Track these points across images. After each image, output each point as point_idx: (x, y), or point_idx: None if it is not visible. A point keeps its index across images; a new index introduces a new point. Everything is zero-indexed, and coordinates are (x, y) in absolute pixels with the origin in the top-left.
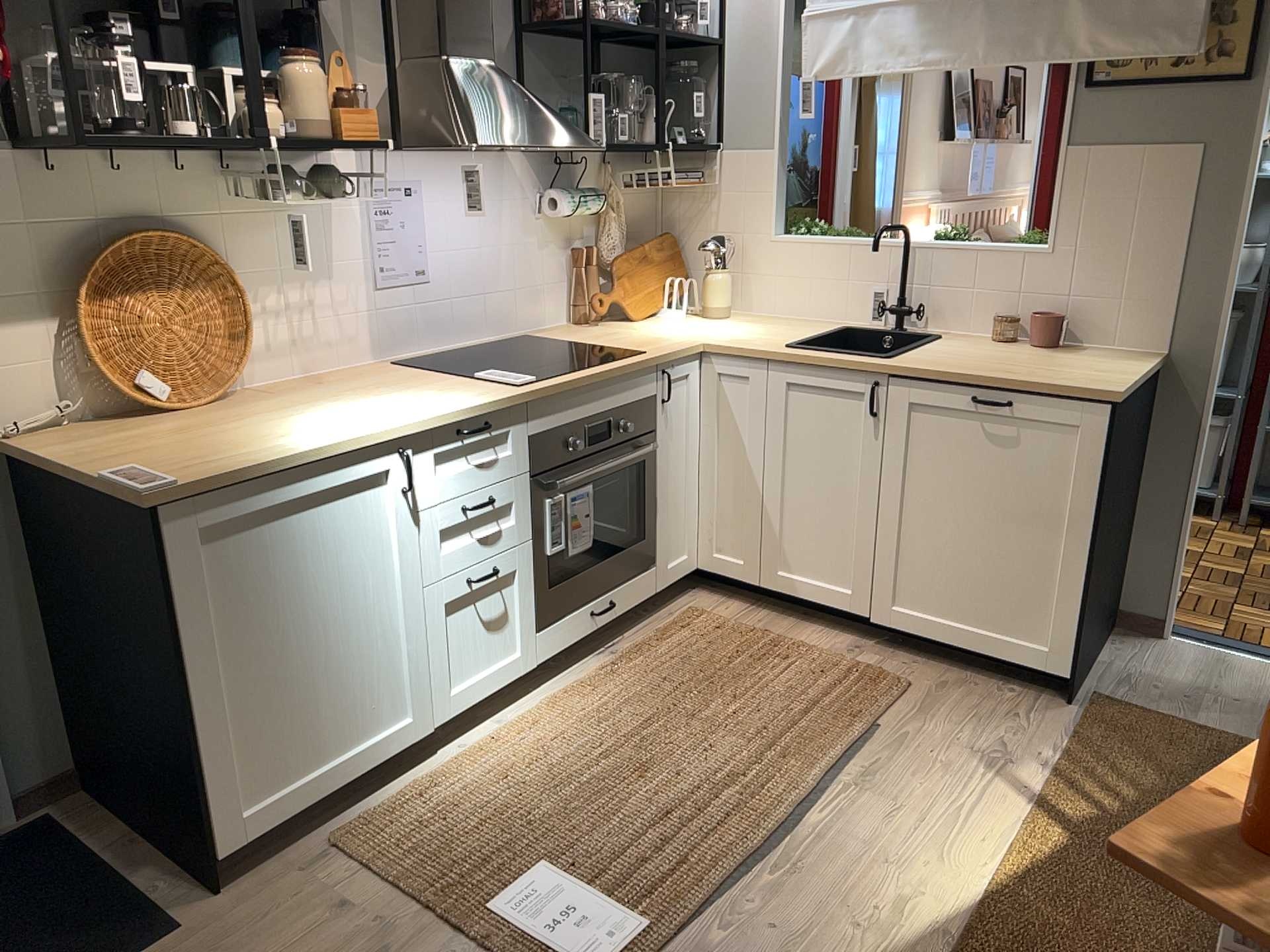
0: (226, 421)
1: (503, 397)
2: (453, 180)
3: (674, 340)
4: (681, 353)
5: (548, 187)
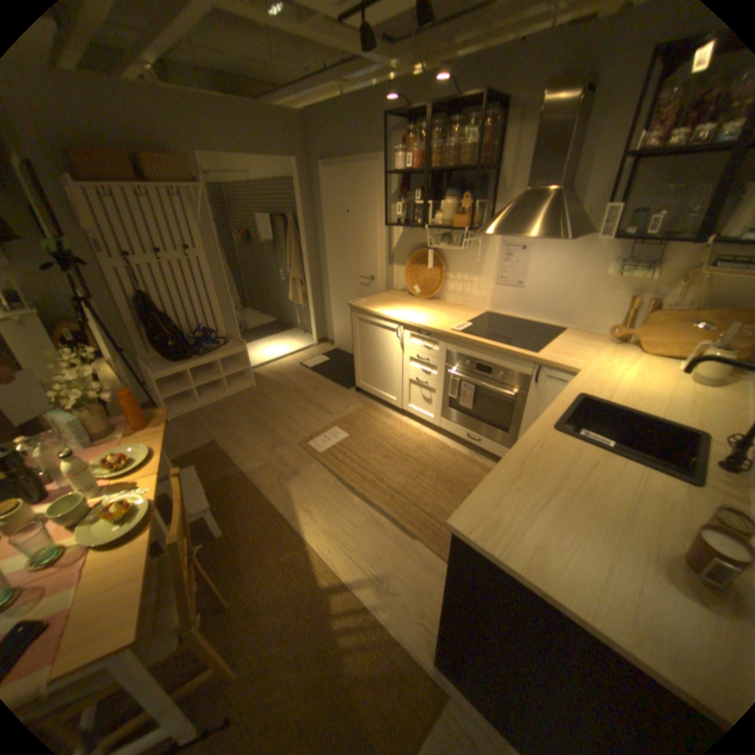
0: (406, 302)
1: (434, 329)
2: (551, 245)
3: (580, 362)
4: (553, 365)
5: (629, 256)
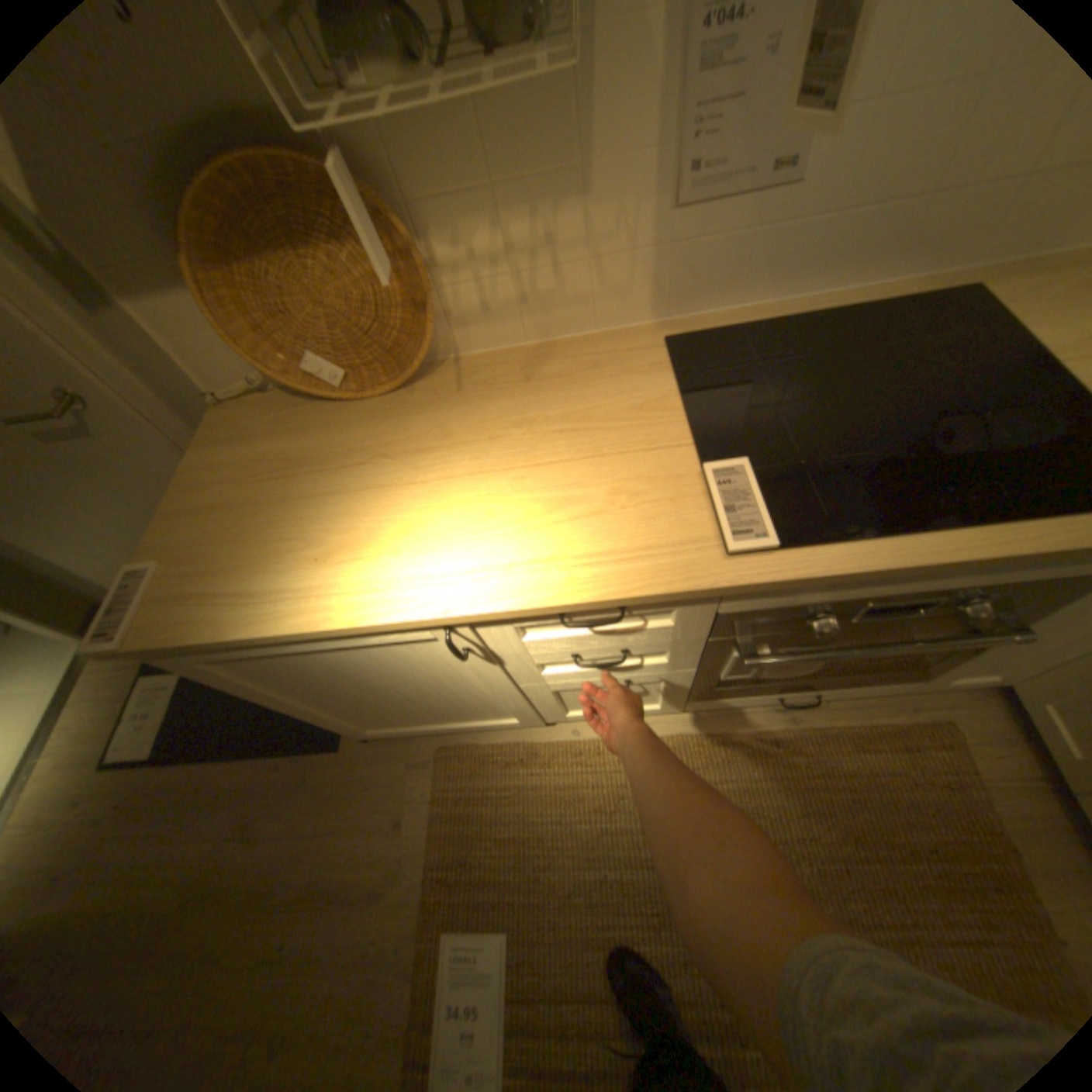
0: (345, 455)
1: (660, 591)
2: None
3: None
4: None
5: None
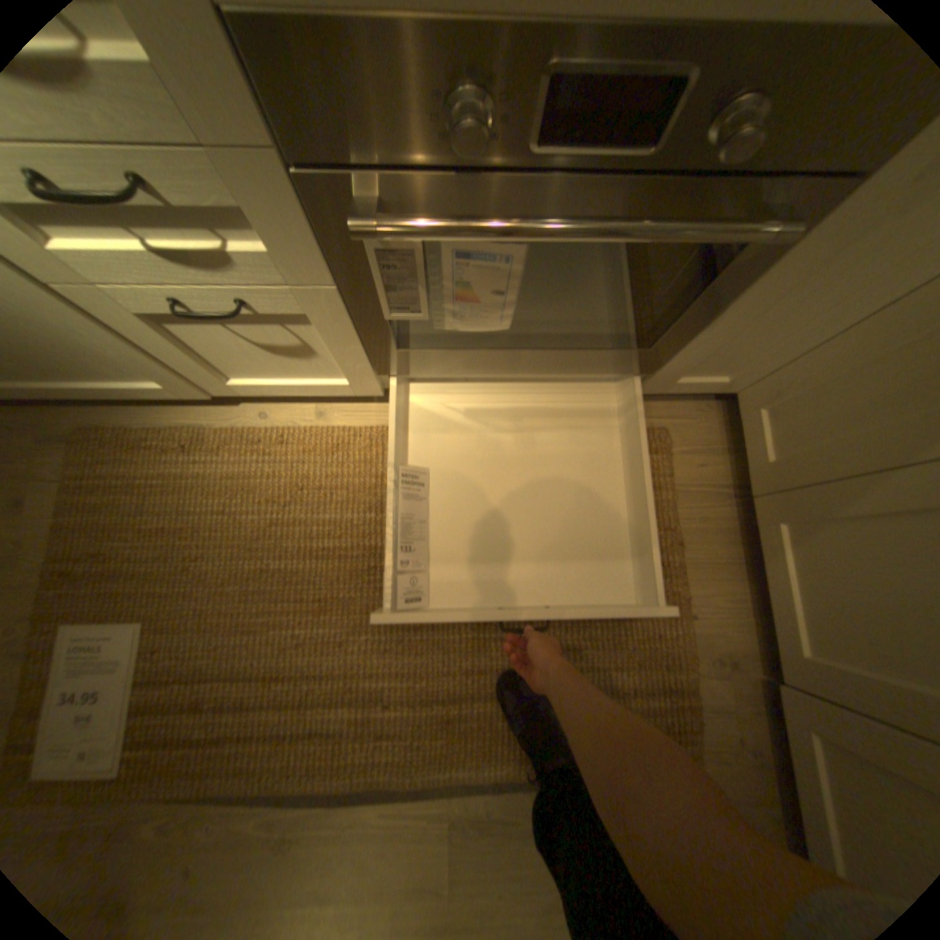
0: None
1: None
2: None
3: None
4: None
5: None
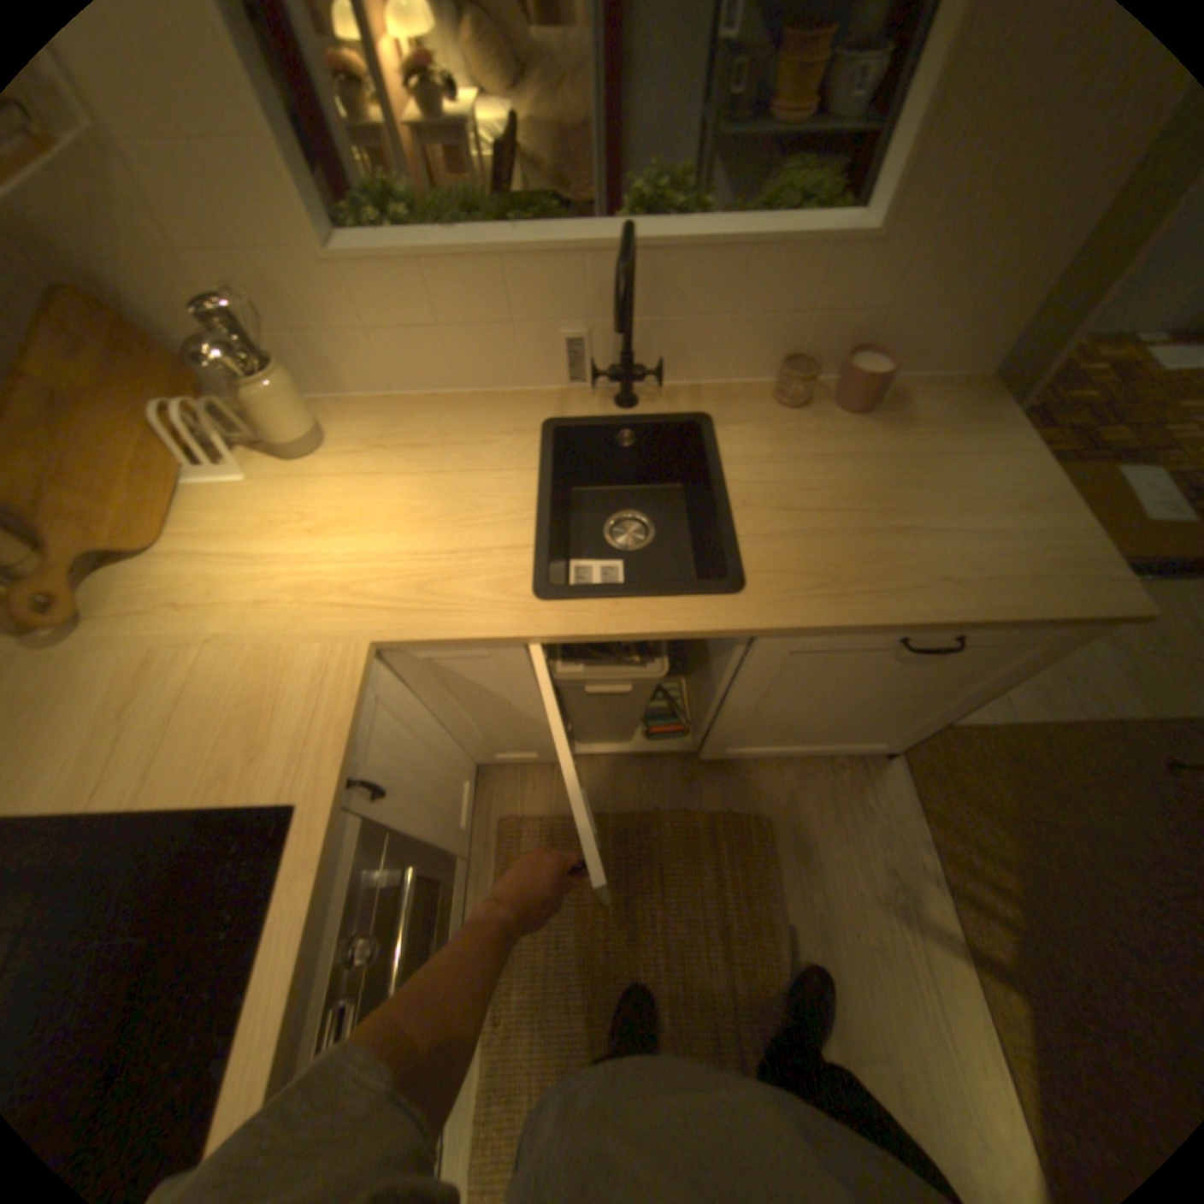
0: None
1: None
2: None
3: (299, 660)
4: (352, 725)
5: None
